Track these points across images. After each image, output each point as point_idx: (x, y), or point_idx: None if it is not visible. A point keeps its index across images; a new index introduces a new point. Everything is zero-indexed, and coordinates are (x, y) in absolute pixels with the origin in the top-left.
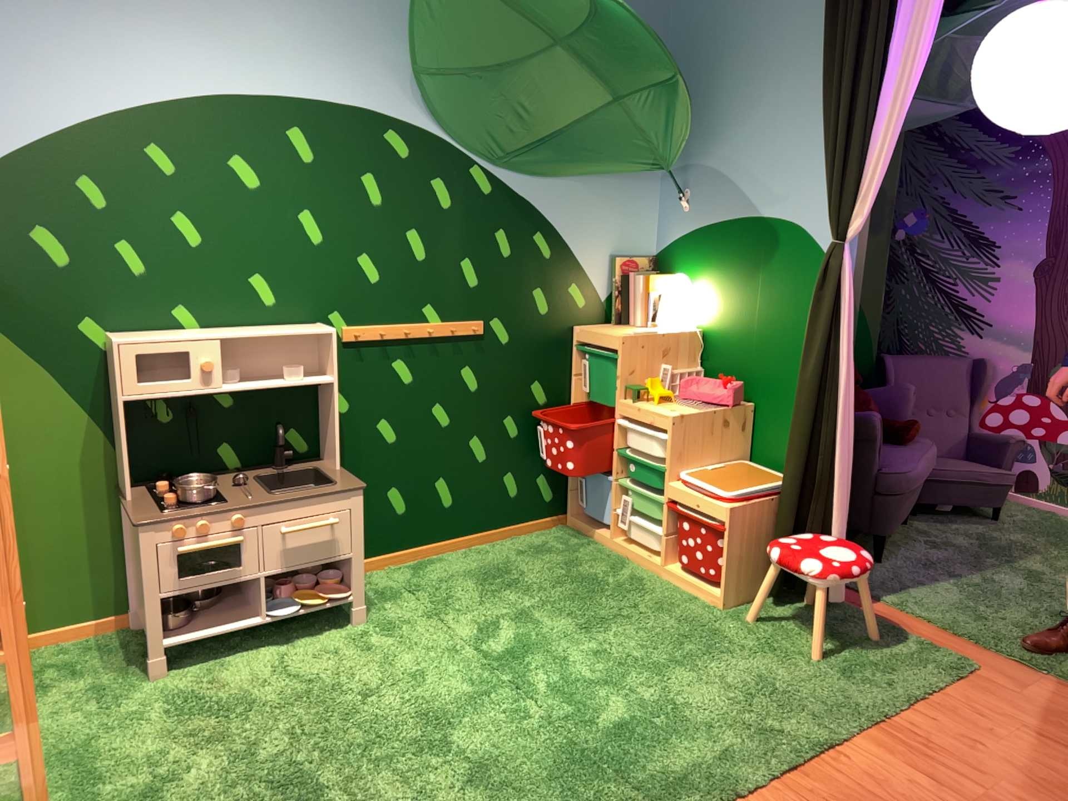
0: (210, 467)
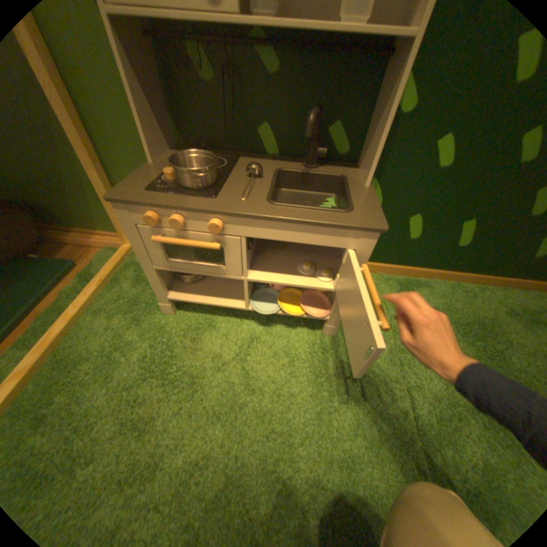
0: (250, 148)
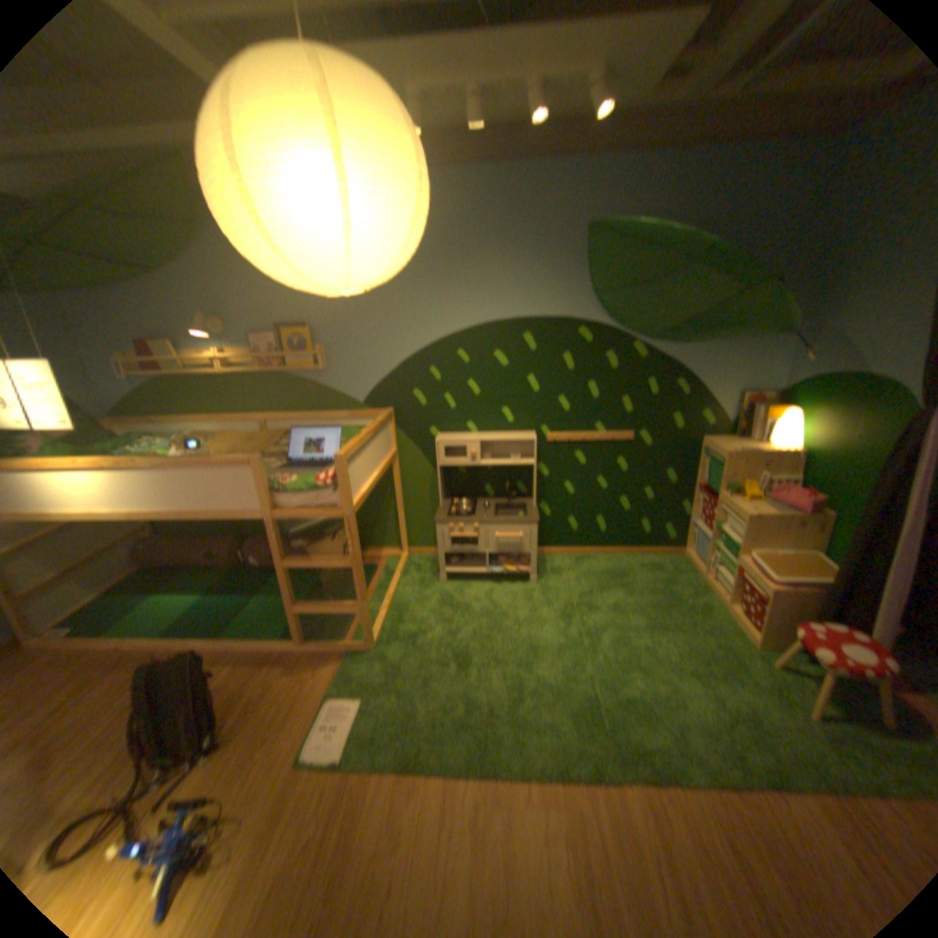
0: (480, 494)
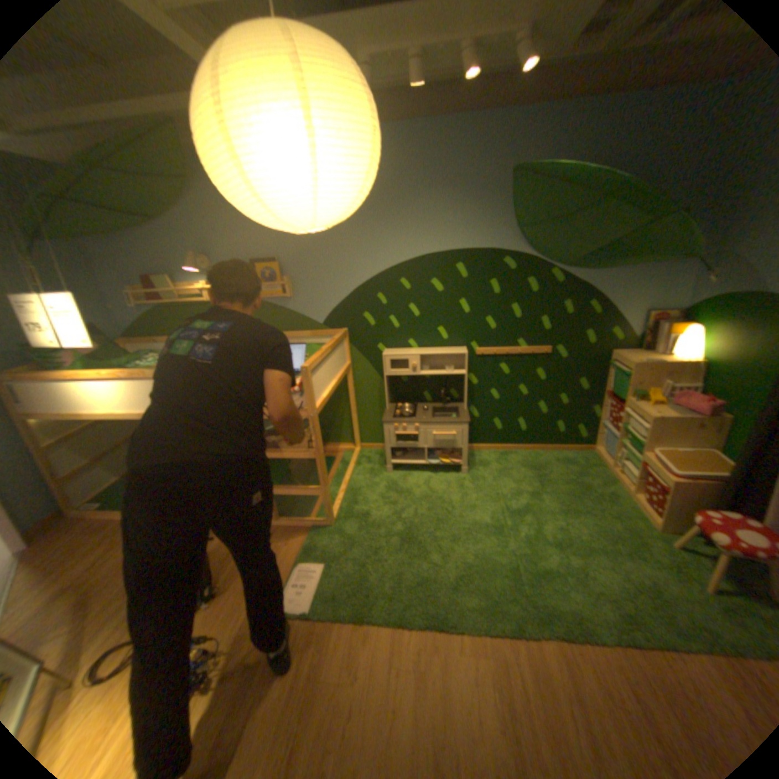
0: (420, 400)
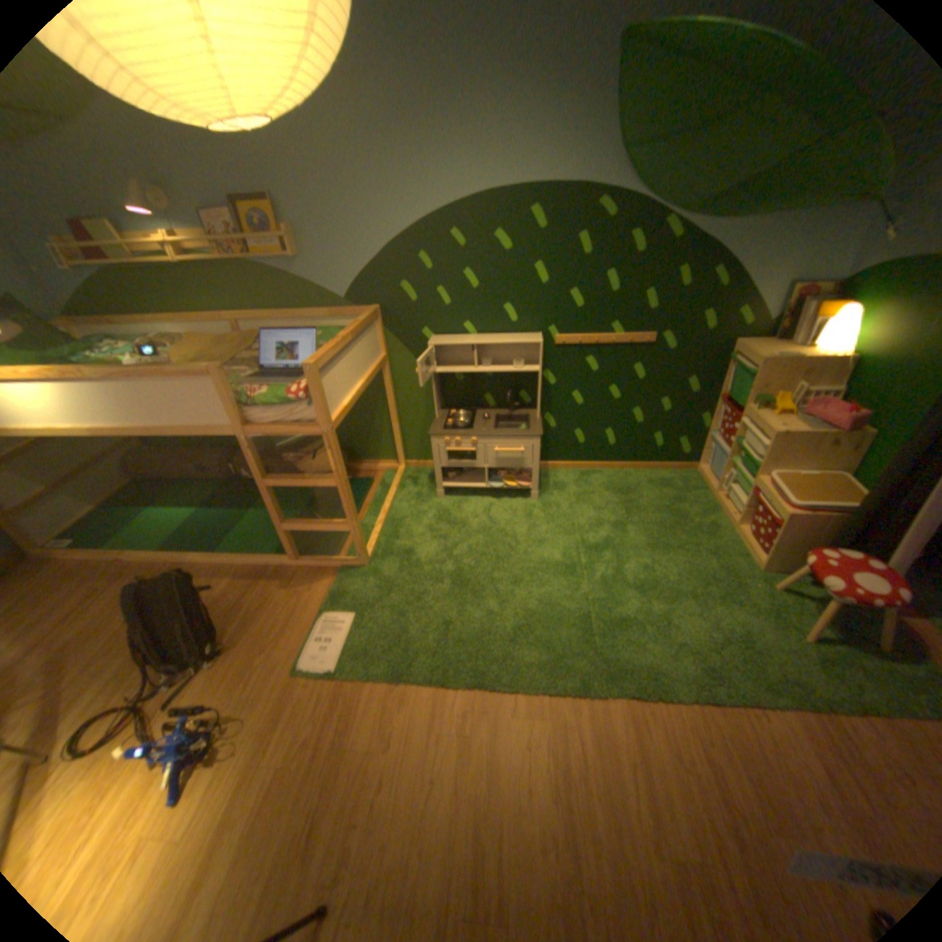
0: (479, 405)
